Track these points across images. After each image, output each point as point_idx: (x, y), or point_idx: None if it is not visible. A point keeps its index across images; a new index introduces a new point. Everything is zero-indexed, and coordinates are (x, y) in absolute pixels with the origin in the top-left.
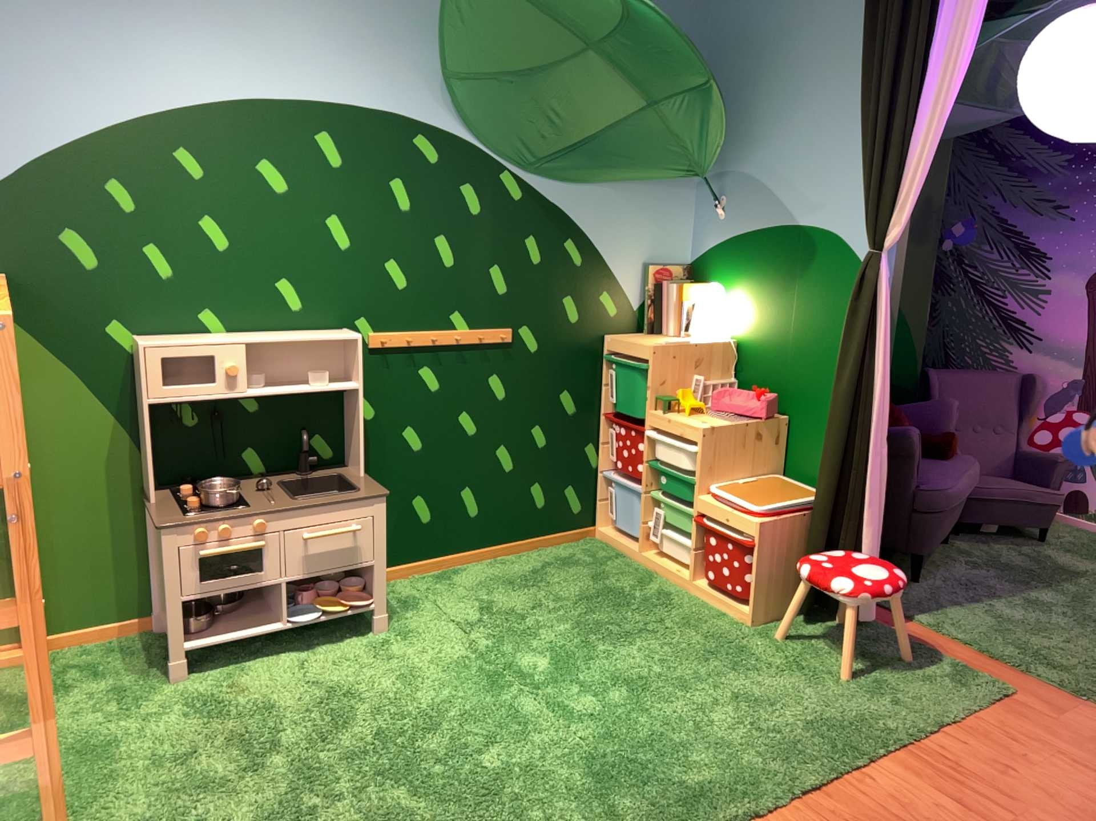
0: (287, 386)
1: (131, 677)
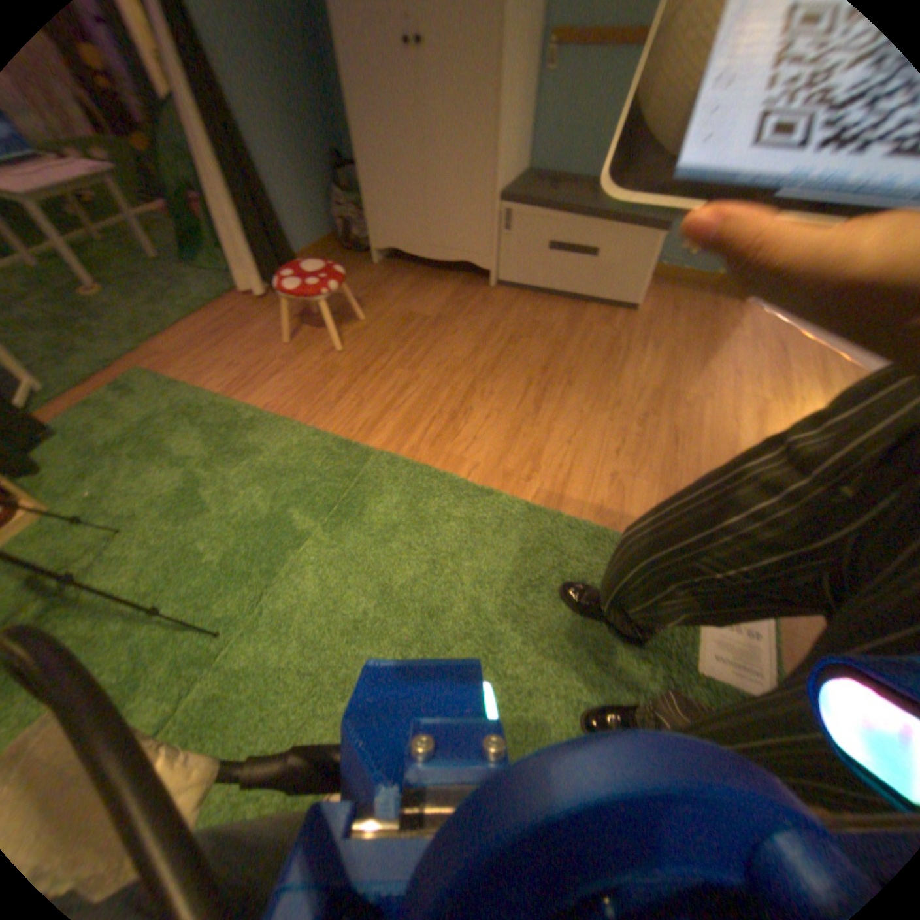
0: None
1: None
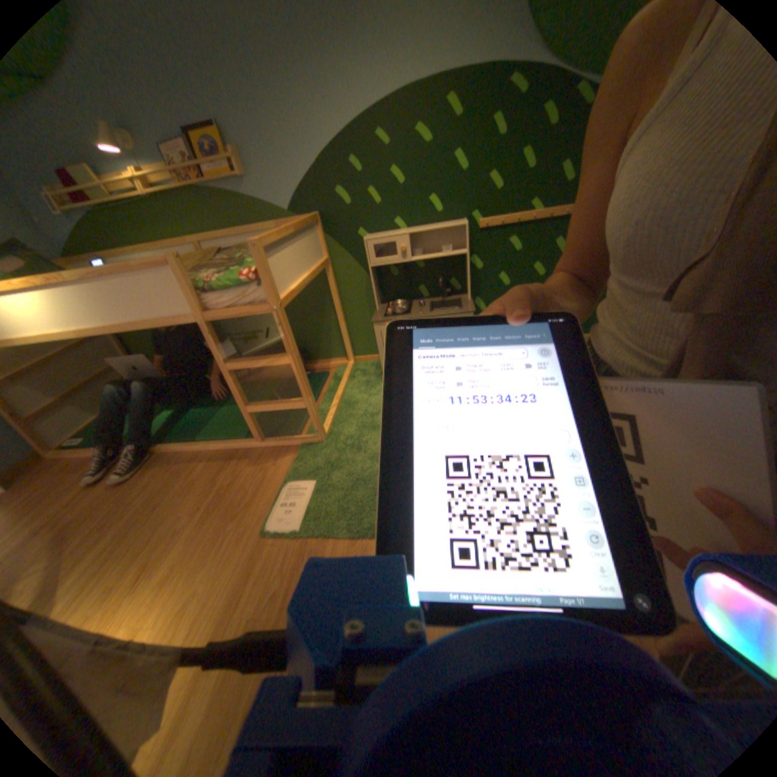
0: (429, 253)
1: (367, 378)
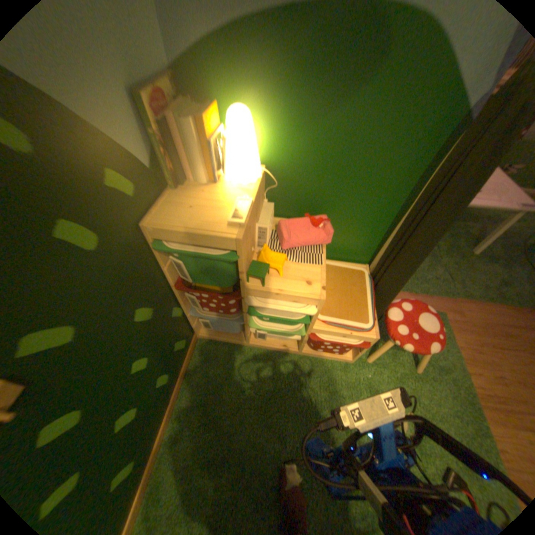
0: None
1: None
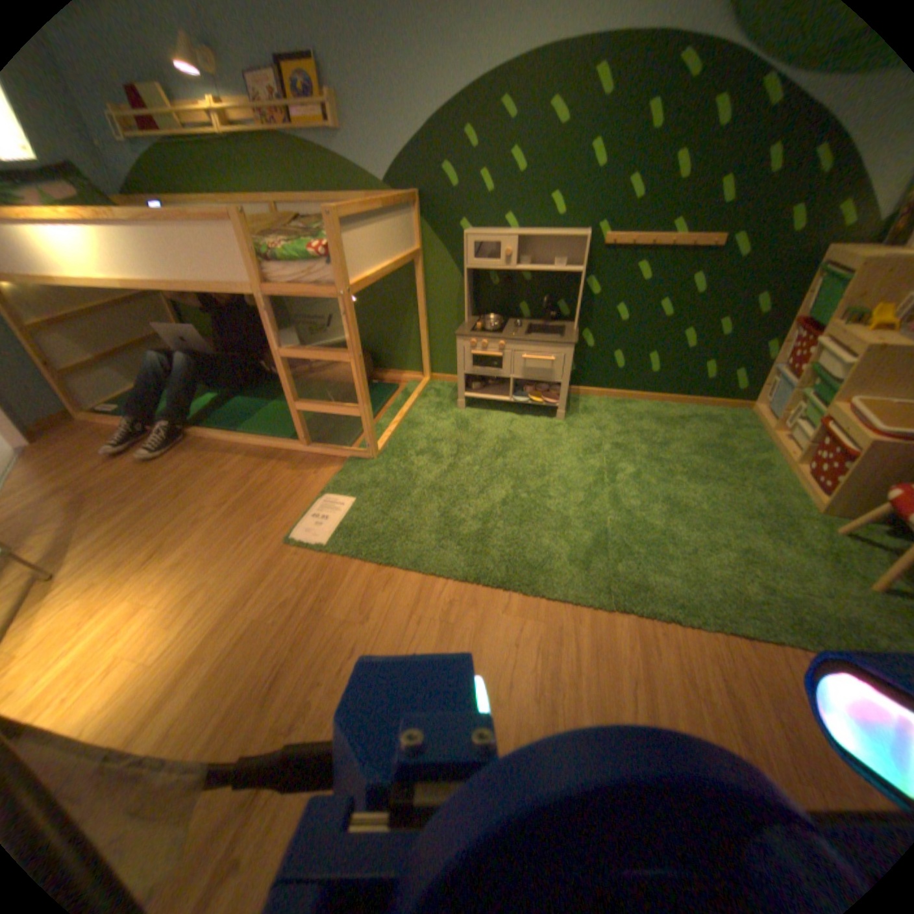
0: (538, 264)
1: (440, 401)
